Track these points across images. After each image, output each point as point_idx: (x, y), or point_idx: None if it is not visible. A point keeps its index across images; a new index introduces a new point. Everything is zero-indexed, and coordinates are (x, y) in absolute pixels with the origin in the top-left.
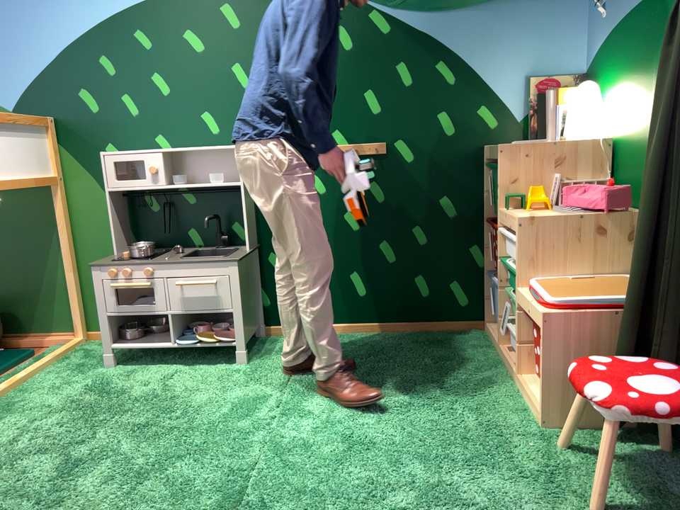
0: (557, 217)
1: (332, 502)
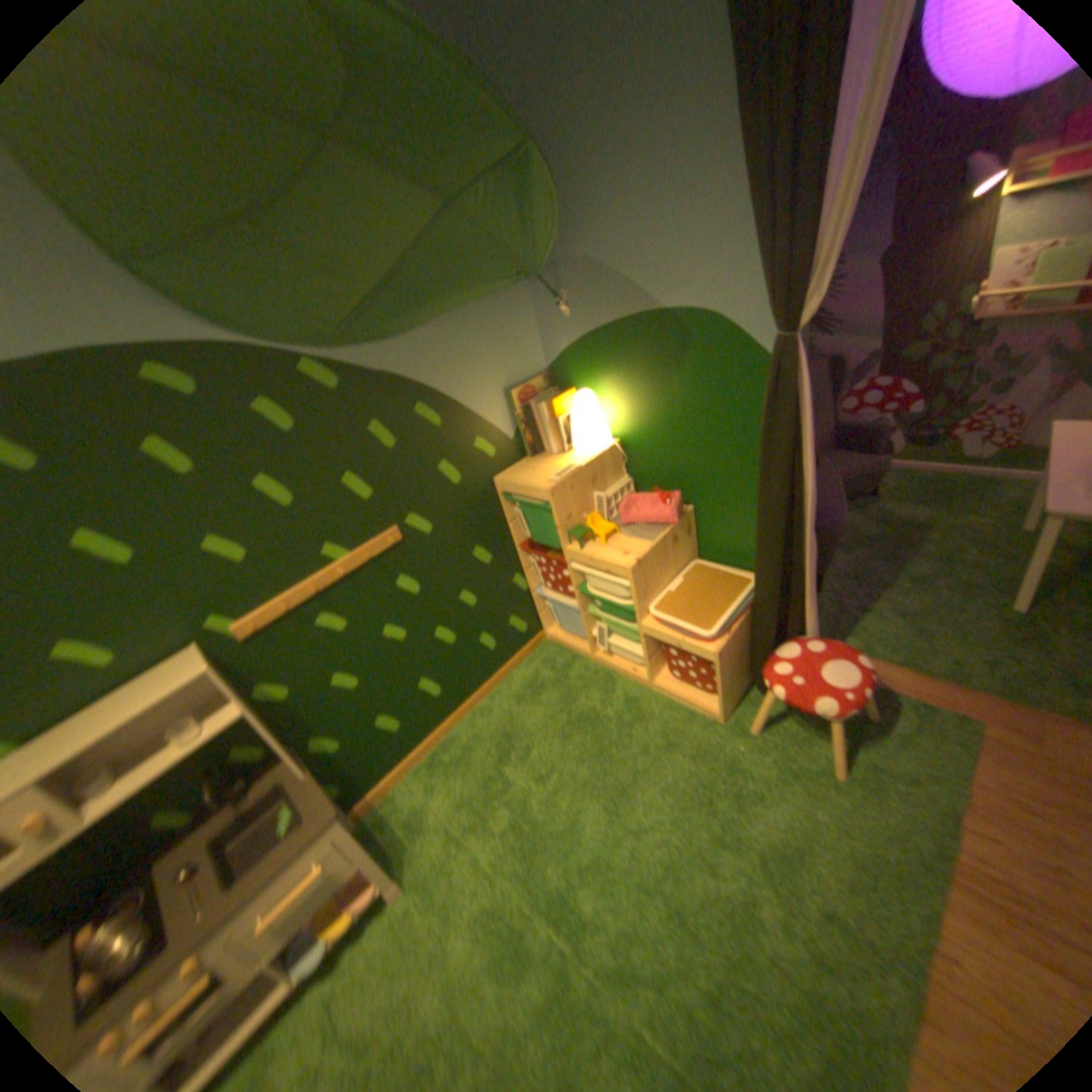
0: (650, 549)
1: (736, 976)
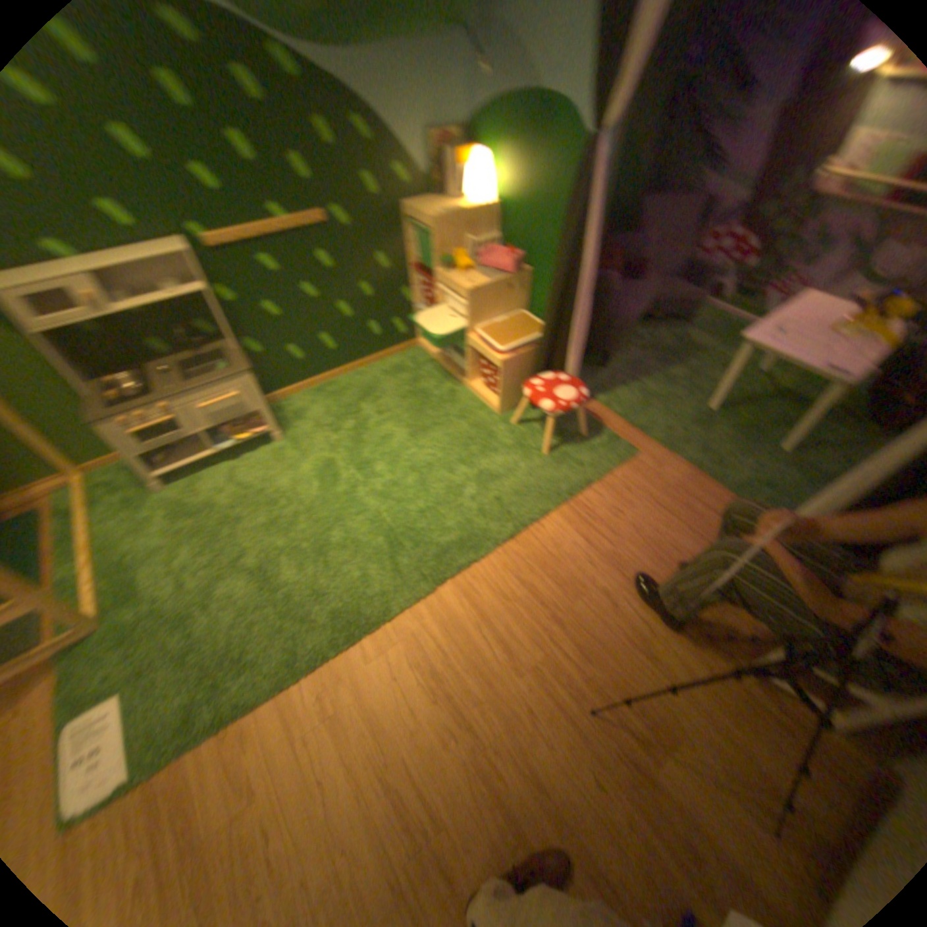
0: (485, 284)
1: (437, 508)
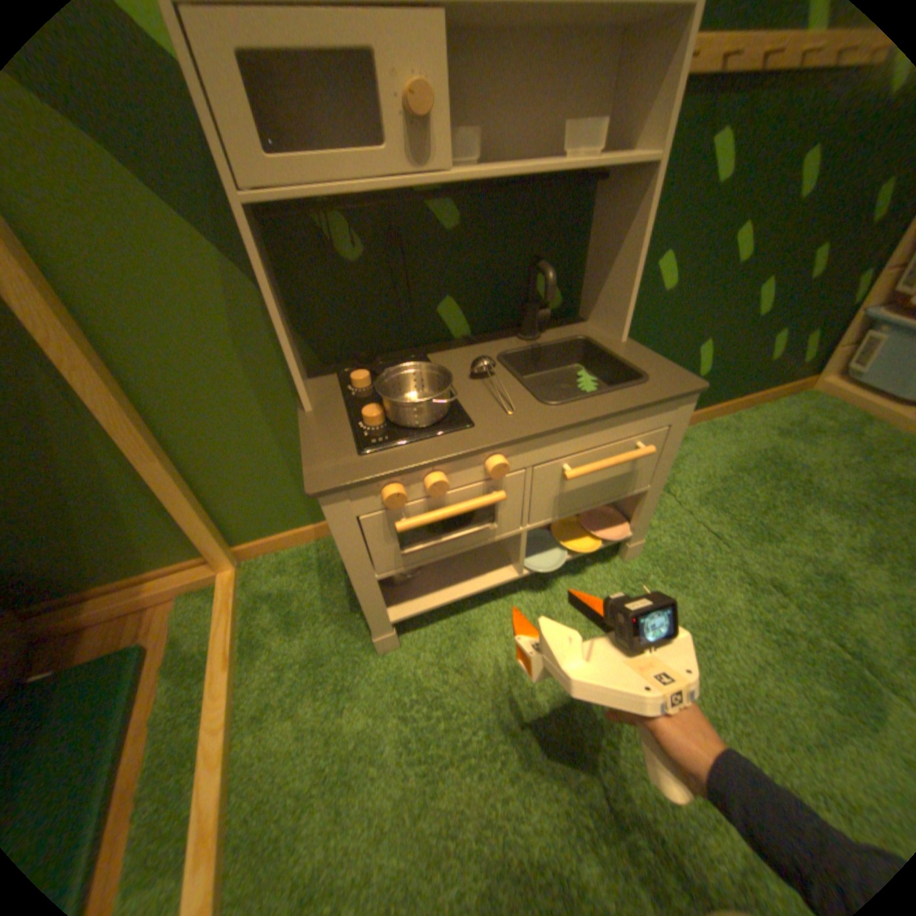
0: None
1: None
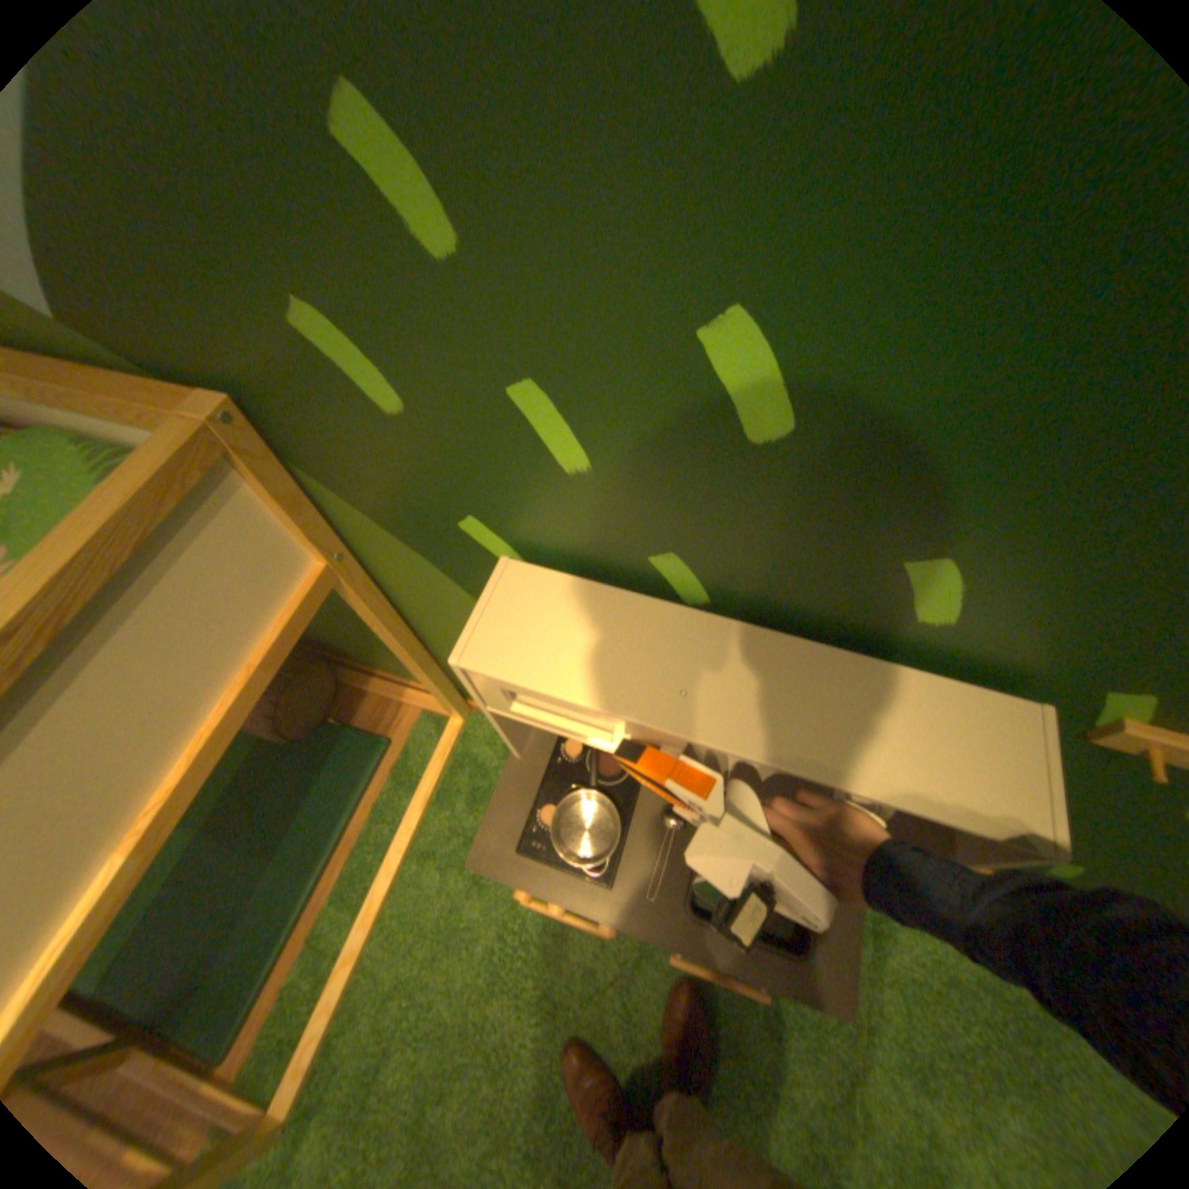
0: None
1: None
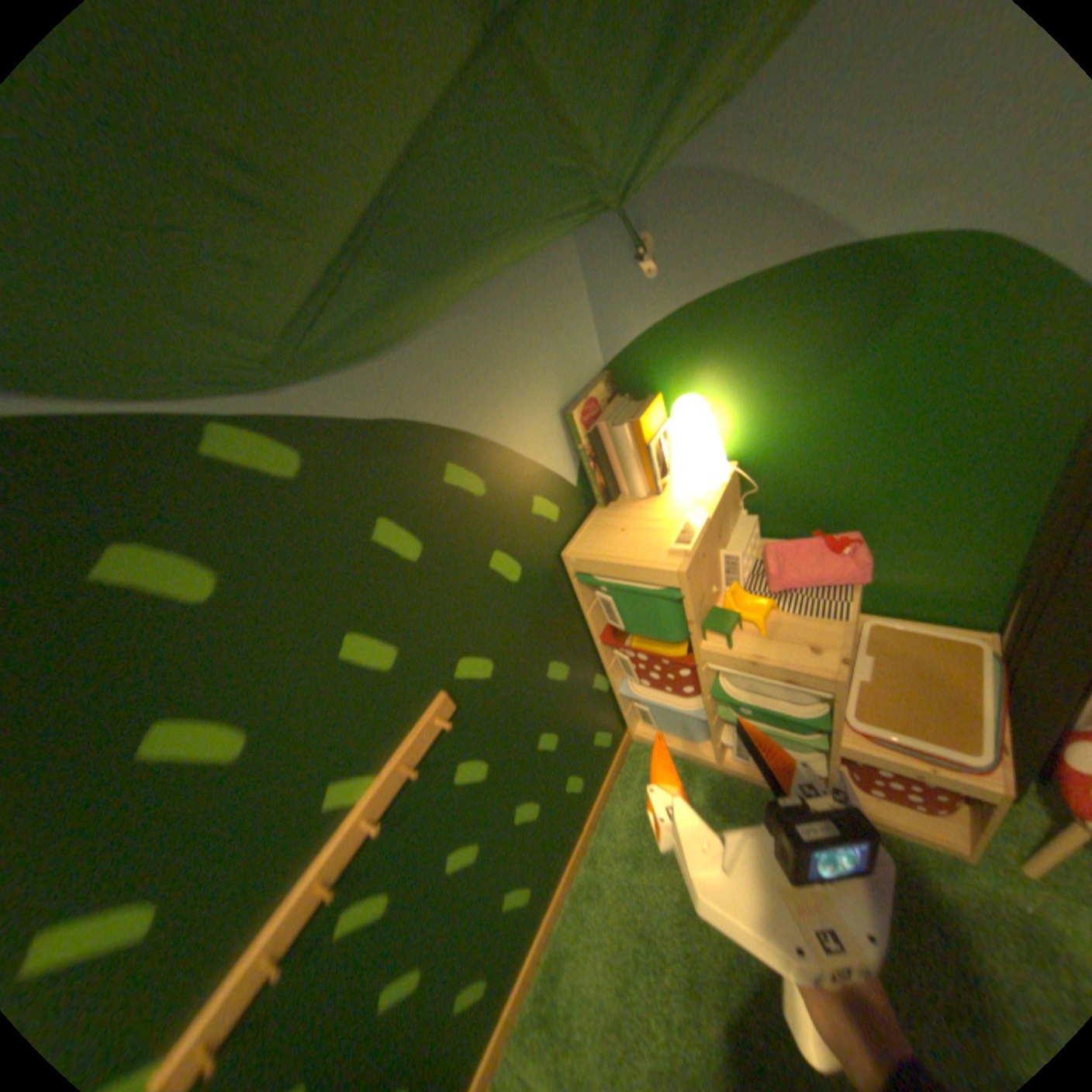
0: (853, 634)
1: None
